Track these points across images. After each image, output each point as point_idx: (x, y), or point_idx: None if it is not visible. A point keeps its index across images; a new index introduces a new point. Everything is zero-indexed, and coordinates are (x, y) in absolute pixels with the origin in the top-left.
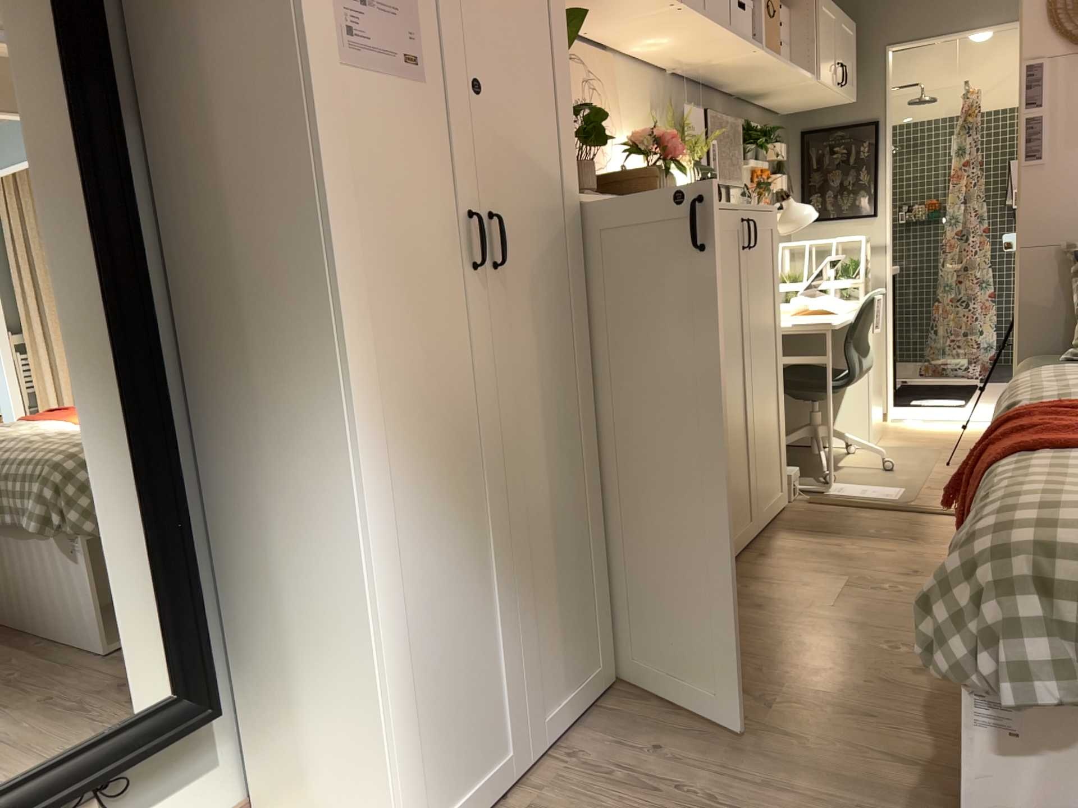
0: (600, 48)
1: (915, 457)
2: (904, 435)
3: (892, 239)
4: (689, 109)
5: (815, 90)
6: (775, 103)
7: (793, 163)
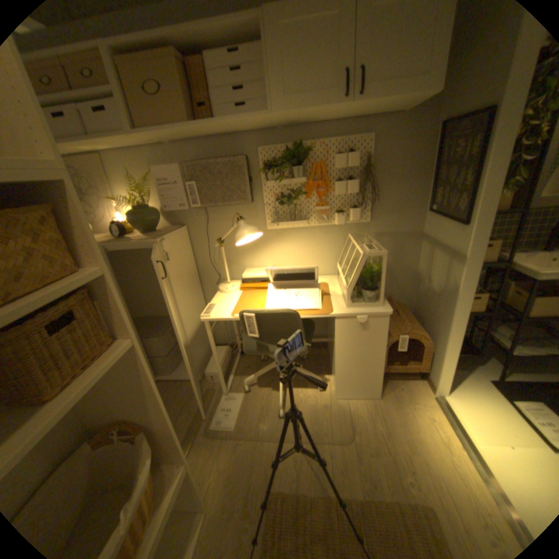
0: (87, 153)
1: (316, 428)
2: (385, 413)
3: (483, 252)
4: (156, 167)
5: (313, 109)
6: (345, 113)
7: (437, 151)
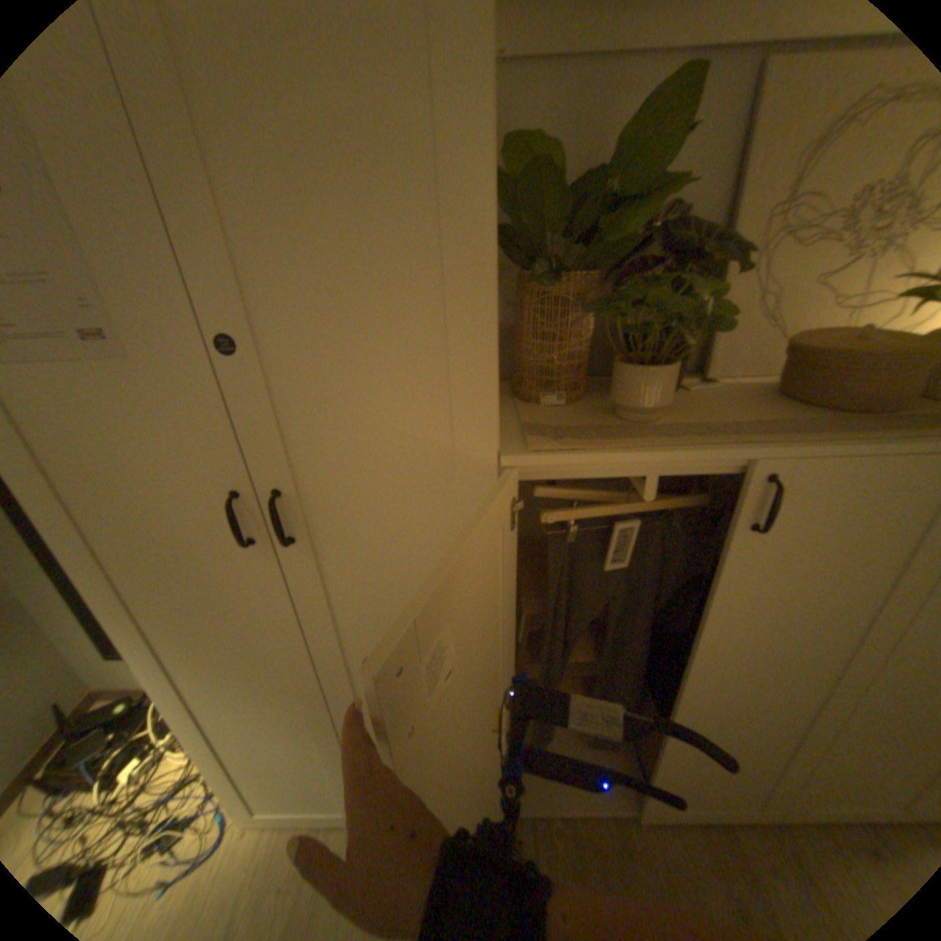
0: None
1: None
2: None
3: None
4: None
5: None
6: None
7: None
